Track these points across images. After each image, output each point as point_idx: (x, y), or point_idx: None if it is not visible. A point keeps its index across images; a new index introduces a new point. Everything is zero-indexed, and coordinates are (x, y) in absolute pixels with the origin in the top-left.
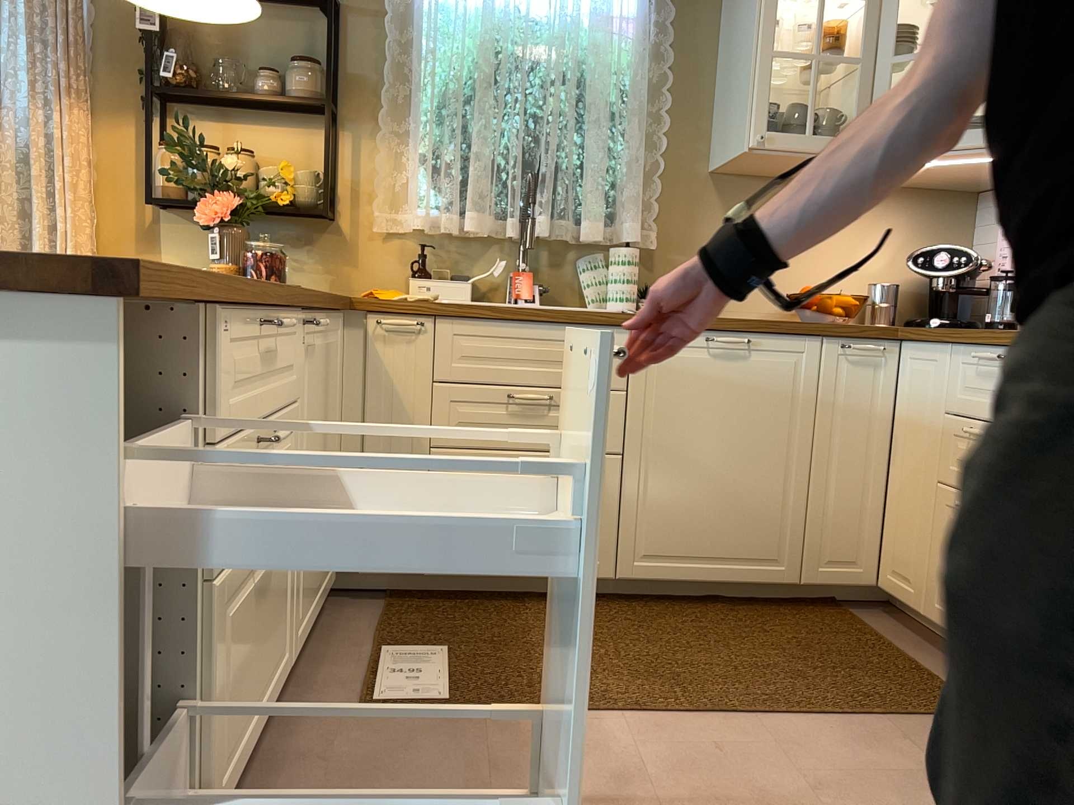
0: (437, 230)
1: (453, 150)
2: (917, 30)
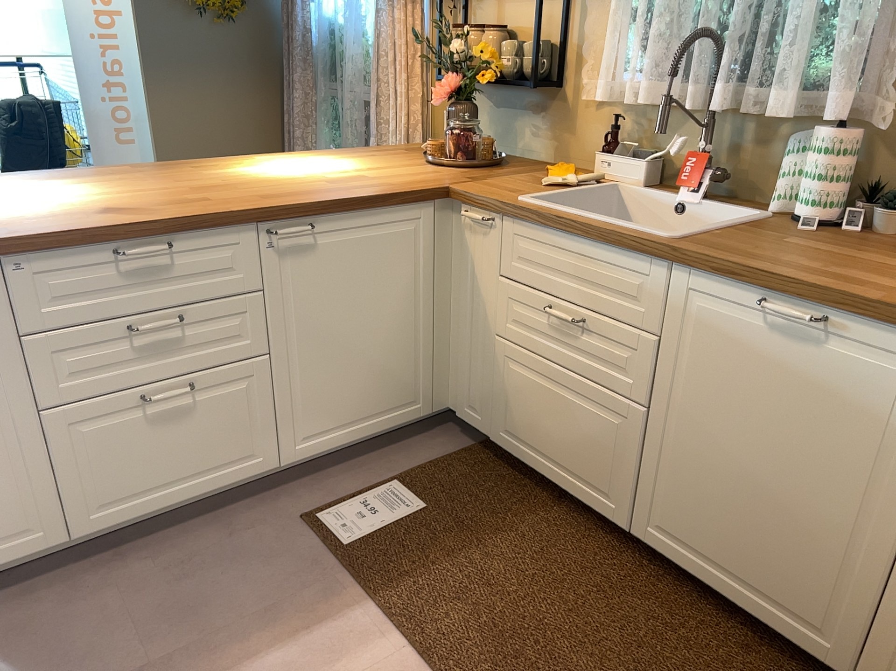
0: (629, 101)
1: (643, 8)
2: None
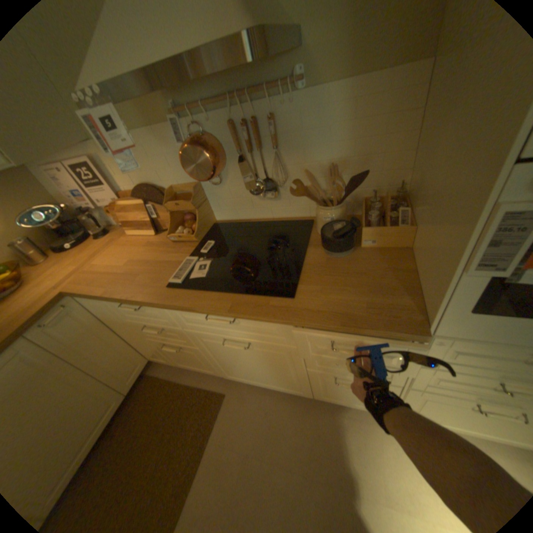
0: None
1: None
2: None
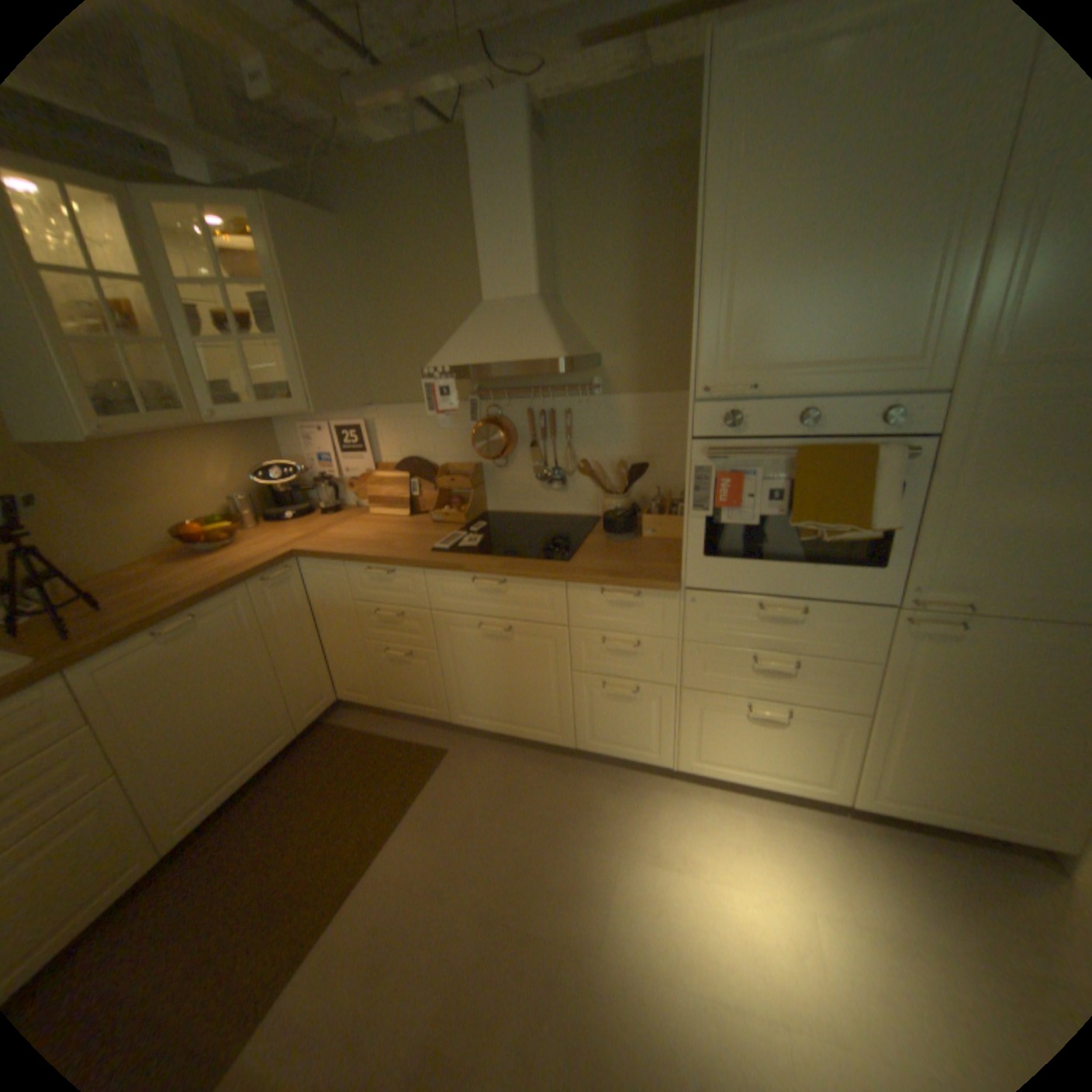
0: None
1: None
2: (195, 308)
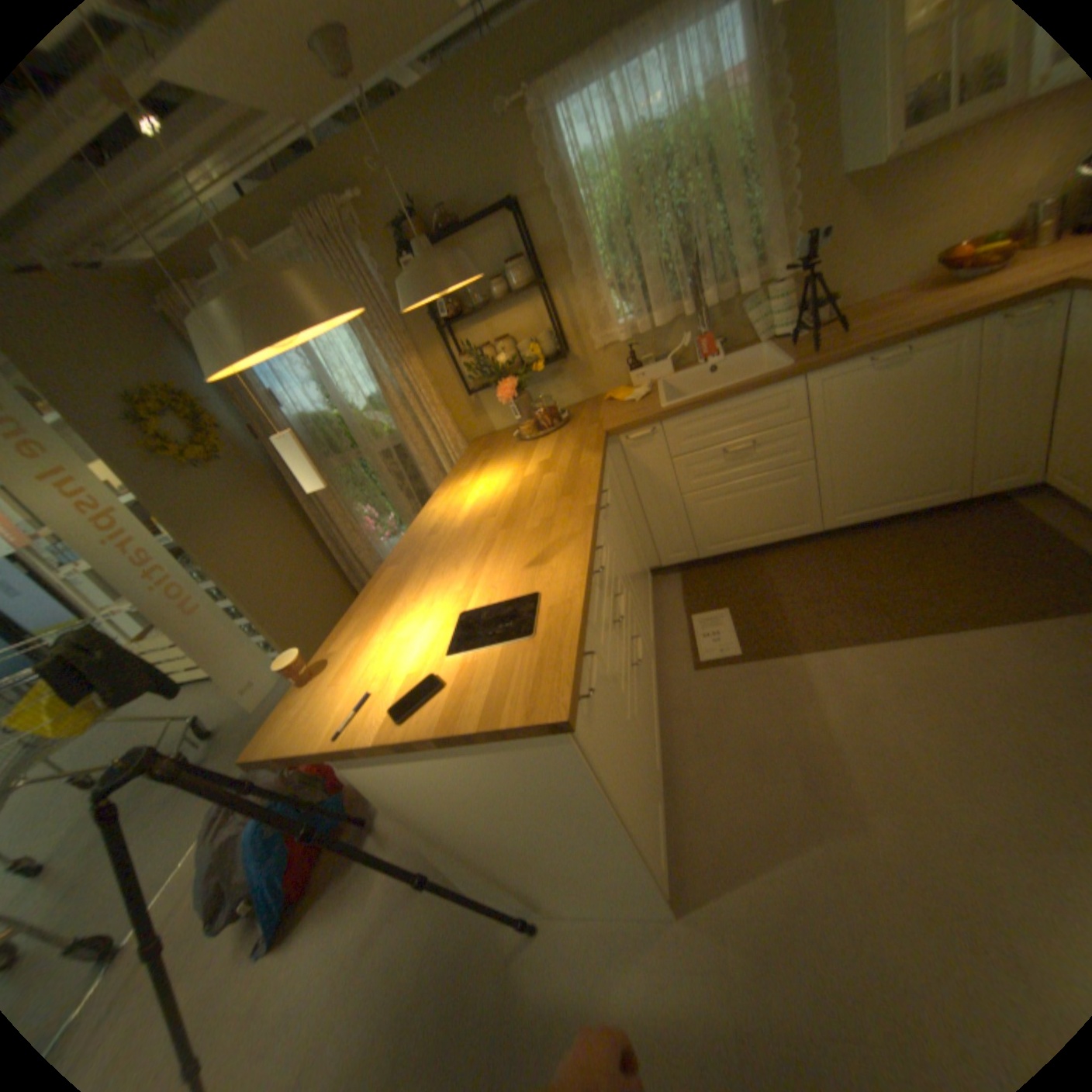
0: (635, 334)
1: (628, 274)
2: None
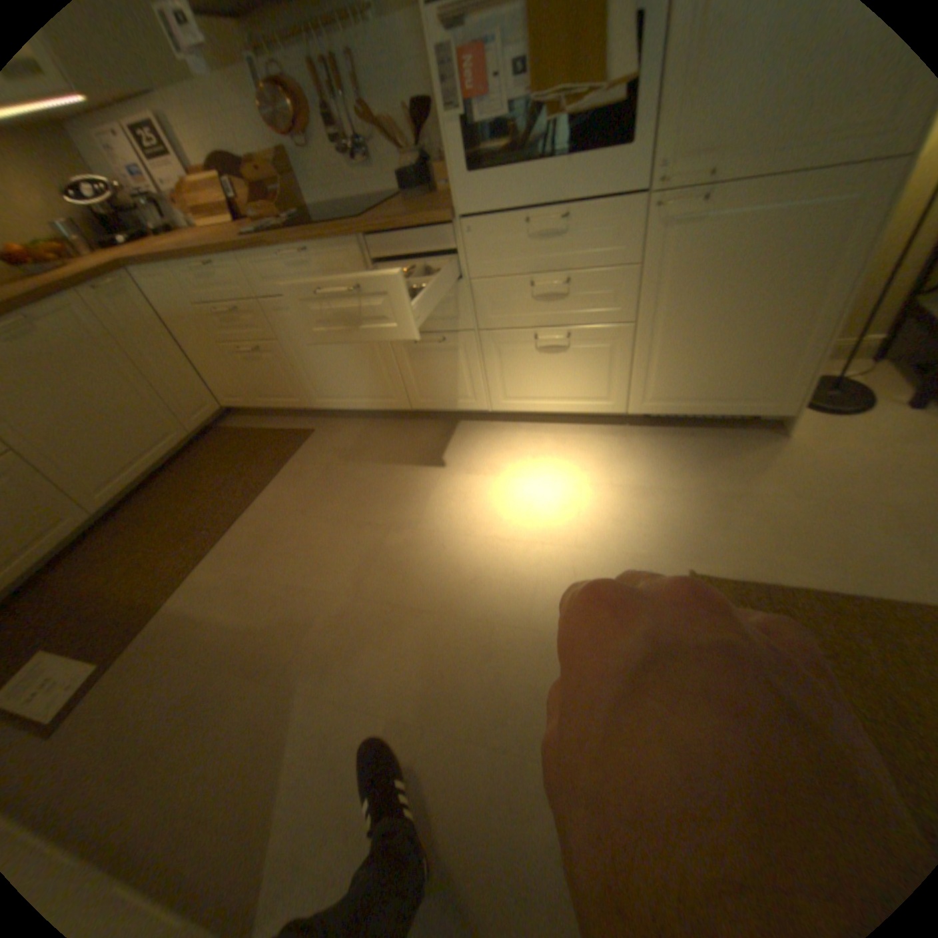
0: None
1: None
2: None
